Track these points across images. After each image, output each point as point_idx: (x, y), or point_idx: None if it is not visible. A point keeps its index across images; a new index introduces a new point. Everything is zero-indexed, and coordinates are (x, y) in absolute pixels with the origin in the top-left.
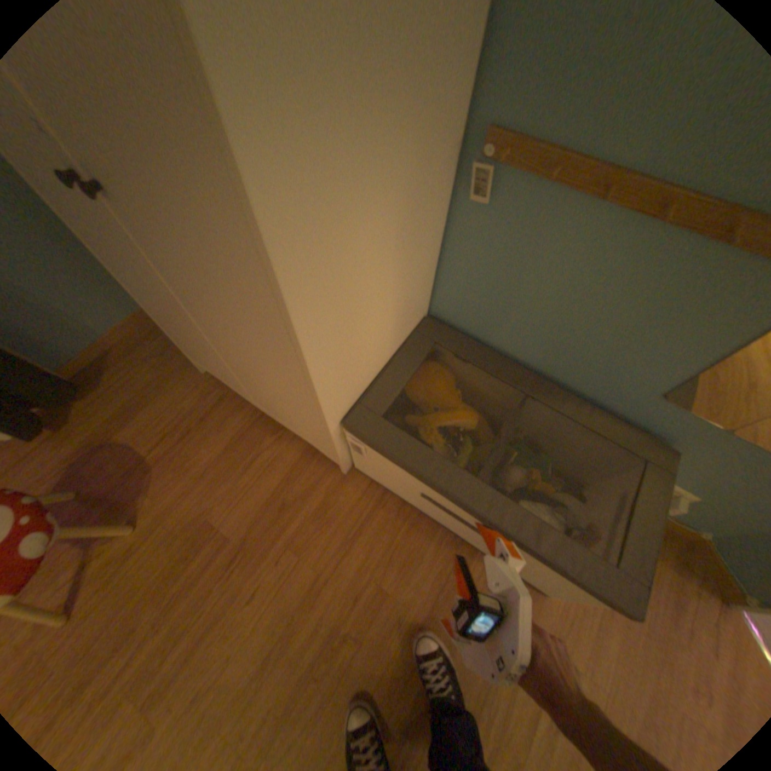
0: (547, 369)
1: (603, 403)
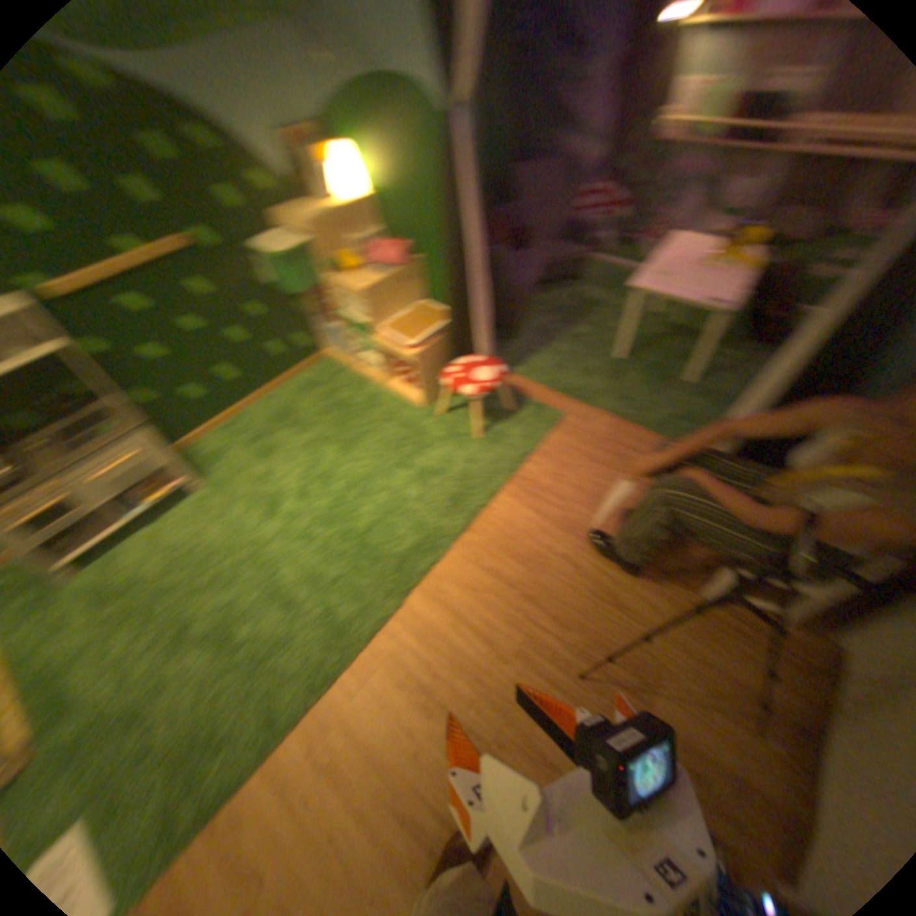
0: None
1: None
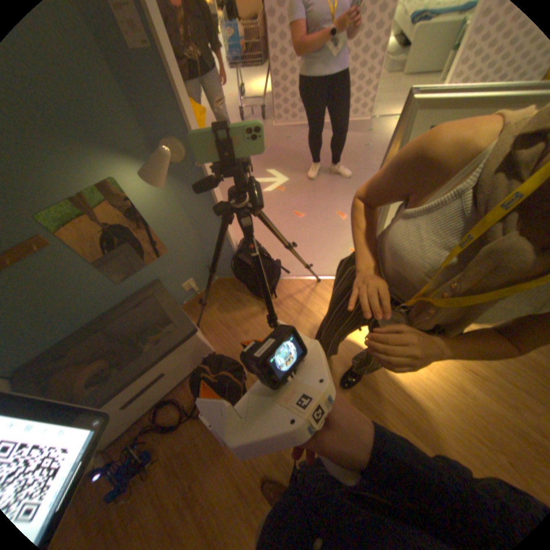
0: (85, 323)
1: (118, 304)
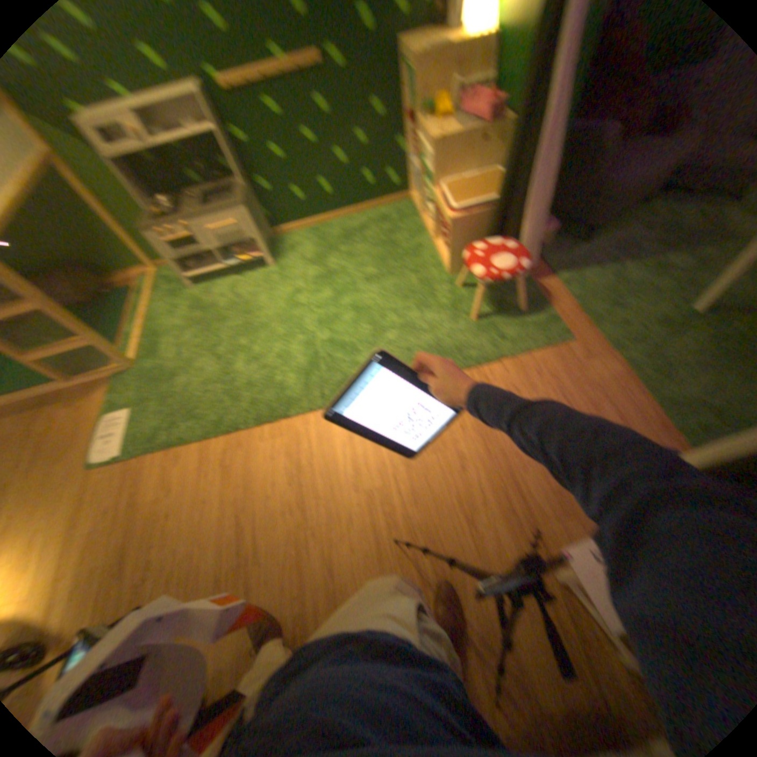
0: None
1: None
